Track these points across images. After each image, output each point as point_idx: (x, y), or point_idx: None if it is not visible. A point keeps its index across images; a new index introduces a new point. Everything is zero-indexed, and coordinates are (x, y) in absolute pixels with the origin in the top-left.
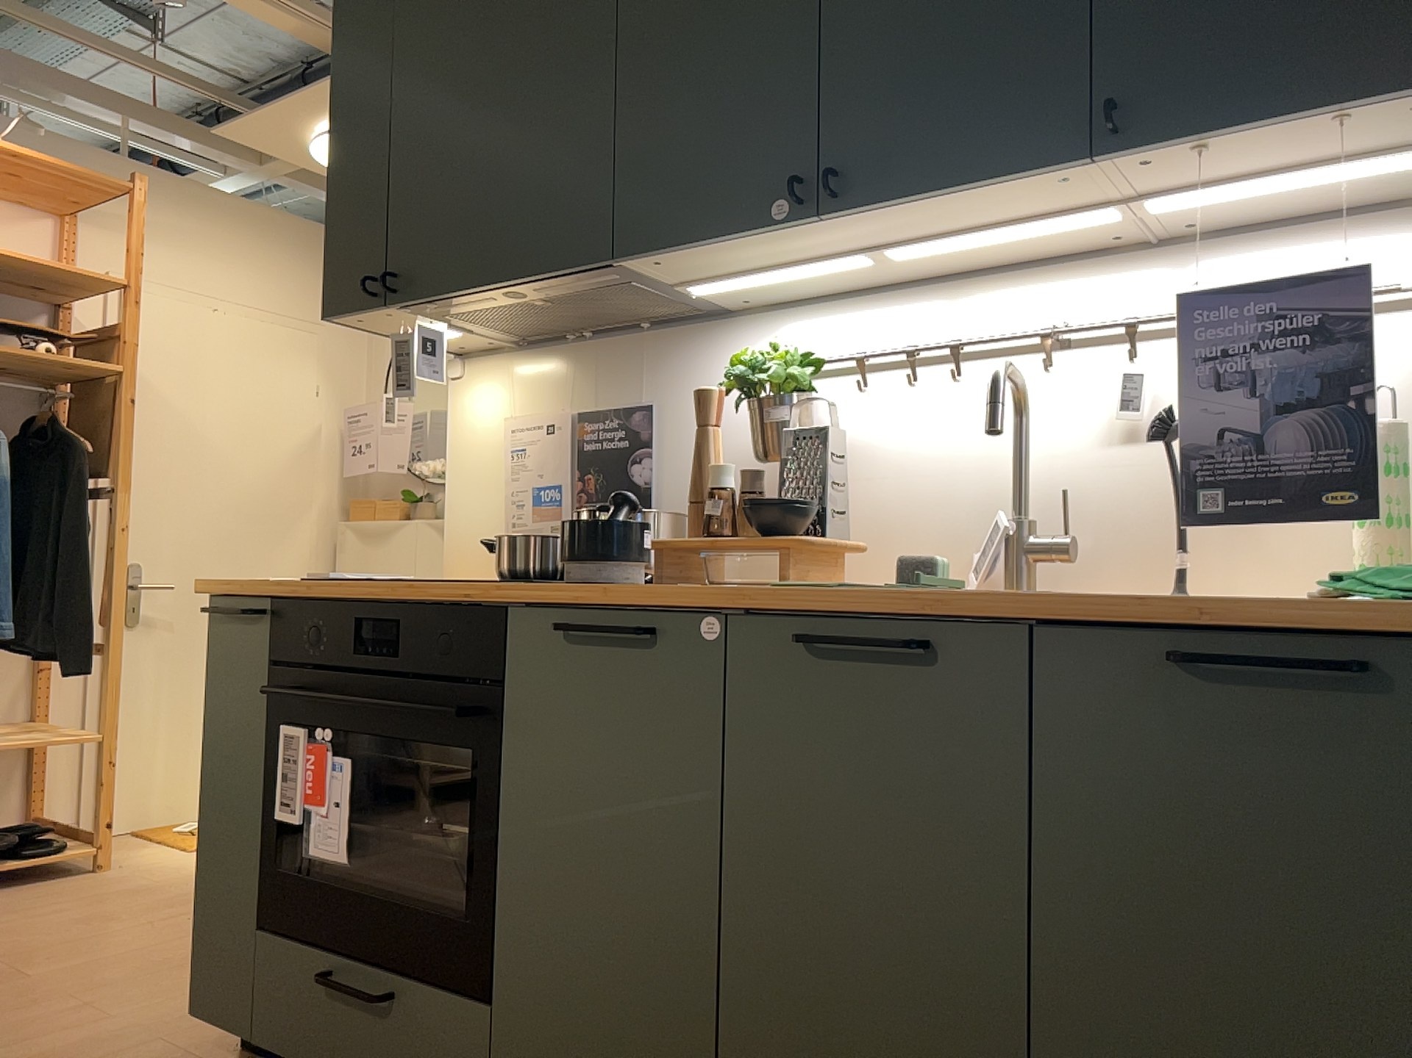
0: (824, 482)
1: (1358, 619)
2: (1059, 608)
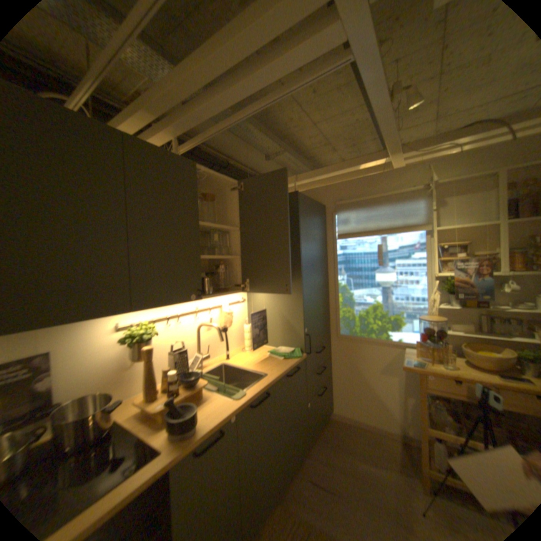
0: (183, 365)
1: (294, 363)
2: (280, 377)
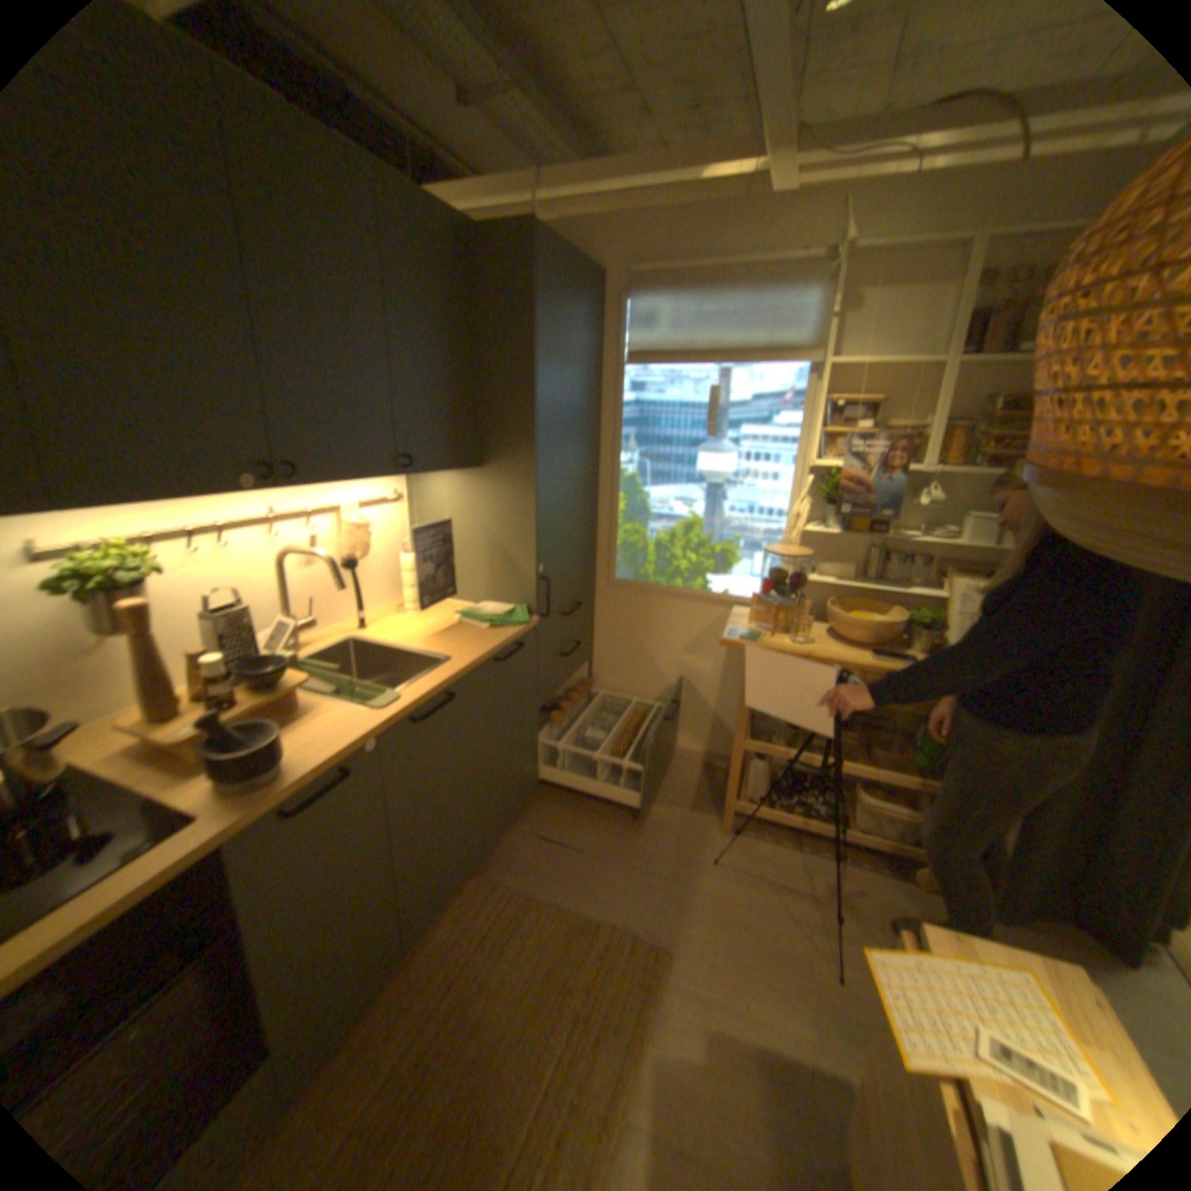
0: (245, 639)
1: (513, 633)
2: (479, 661)
